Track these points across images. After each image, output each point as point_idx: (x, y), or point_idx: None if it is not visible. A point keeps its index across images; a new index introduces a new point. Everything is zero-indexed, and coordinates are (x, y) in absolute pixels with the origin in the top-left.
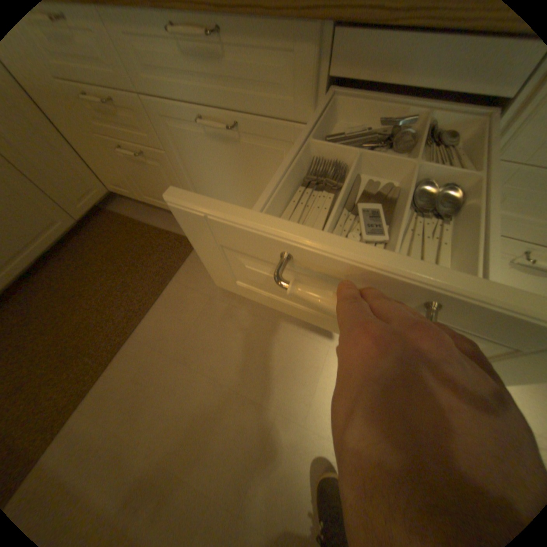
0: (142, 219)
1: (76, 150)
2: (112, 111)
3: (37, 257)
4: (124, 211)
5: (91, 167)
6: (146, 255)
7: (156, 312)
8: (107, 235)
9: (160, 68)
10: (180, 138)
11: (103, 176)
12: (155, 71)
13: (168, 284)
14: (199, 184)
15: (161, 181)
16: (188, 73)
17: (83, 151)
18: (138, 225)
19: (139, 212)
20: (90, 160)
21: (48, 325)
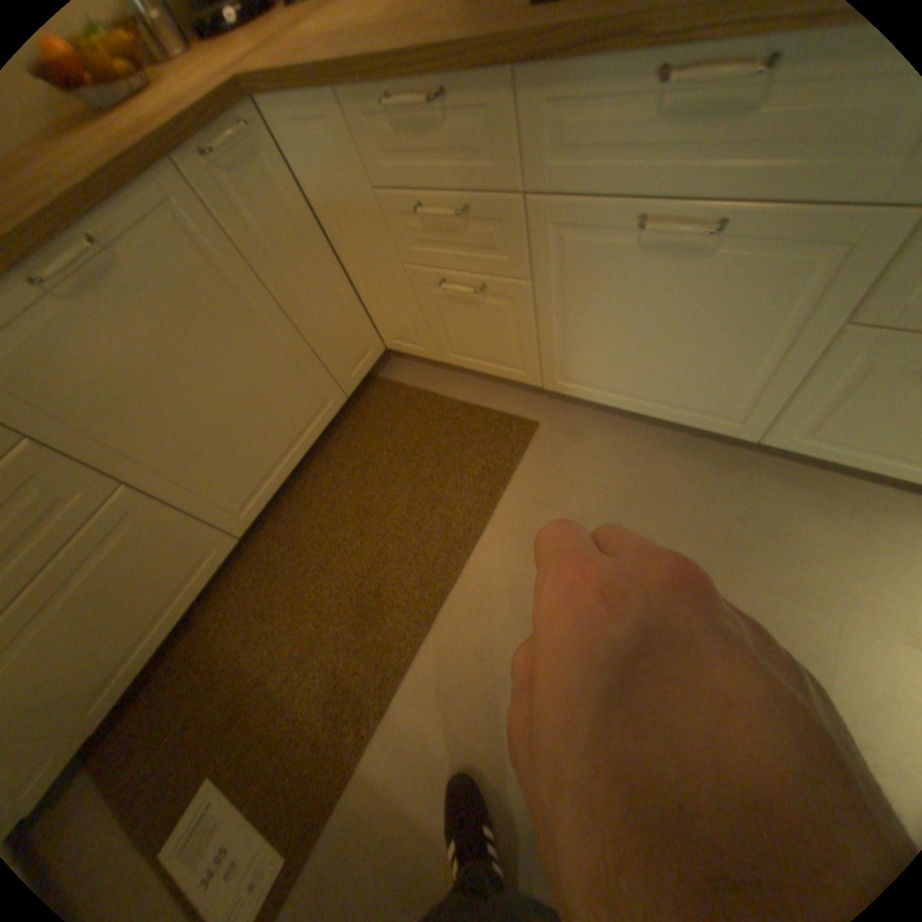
0: (437, 389)
1: (360, 290)
2: (460, 225)
3: (304, 455)
4: (407, 377)
5: (373, 314)
6: (455, 448)
7: (491, 543)
8: (389, 417)
9: (599, 145)
10: (580, 257)
11: (388, 327)
12: (585, 150)
13: (502, 497)
14: (579, 330)
15: (499, 328)
16: (658, 146)
17: (371, 291)
18: (433, 399)
19: (429, 378)
20: (377, 304)
21: (329, 557)
